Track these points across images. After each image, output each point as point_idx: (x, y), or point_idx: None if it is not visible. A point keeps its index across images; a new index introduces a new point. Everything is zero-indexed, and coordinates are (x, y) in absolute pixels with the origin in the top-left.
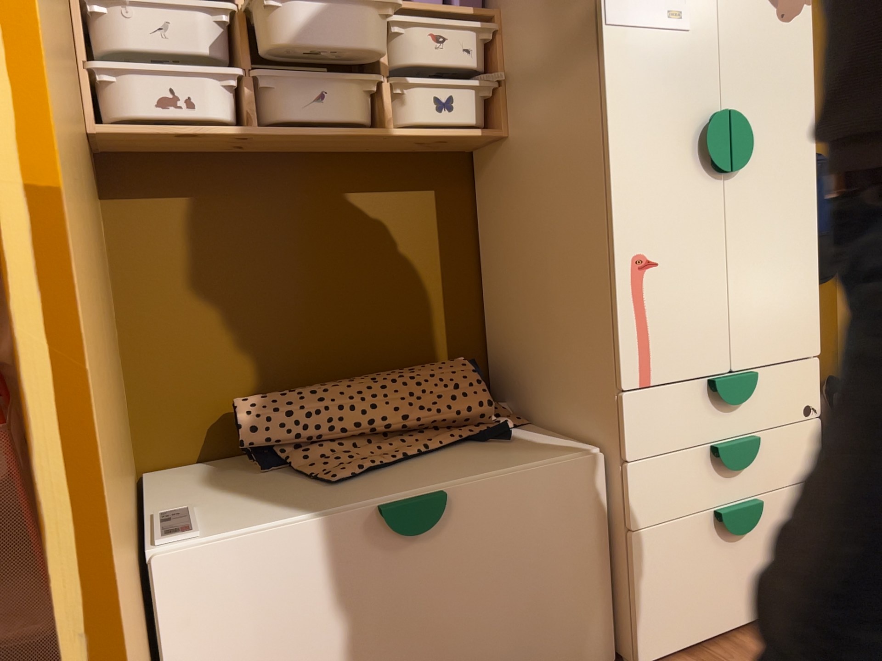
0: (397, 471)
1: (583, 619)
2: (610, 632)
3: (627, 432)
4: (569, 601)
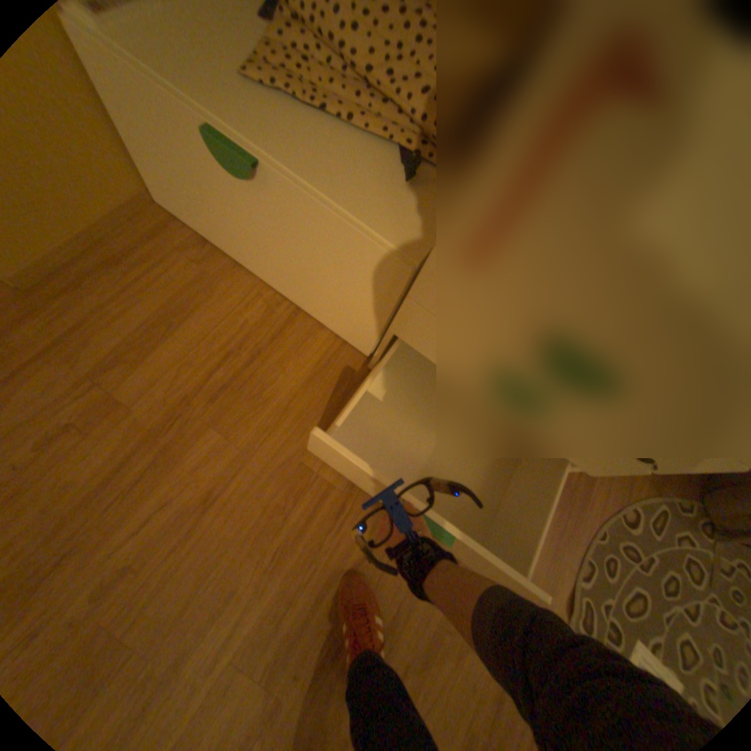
0: (297, 111)
1: (354, 325)
2: (369, 345)
3: (420, 275)
4: (347, 311)
